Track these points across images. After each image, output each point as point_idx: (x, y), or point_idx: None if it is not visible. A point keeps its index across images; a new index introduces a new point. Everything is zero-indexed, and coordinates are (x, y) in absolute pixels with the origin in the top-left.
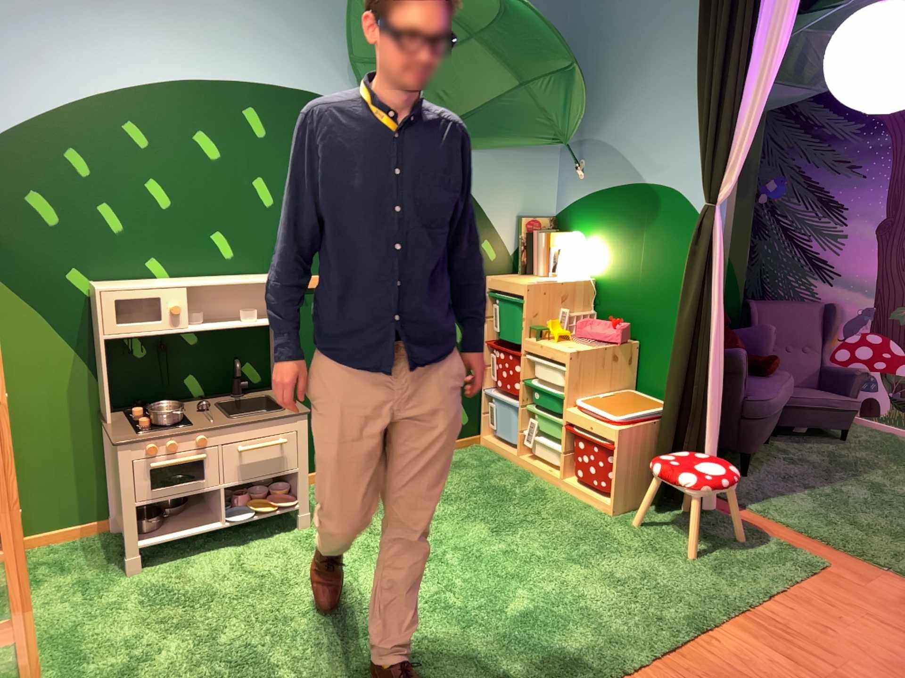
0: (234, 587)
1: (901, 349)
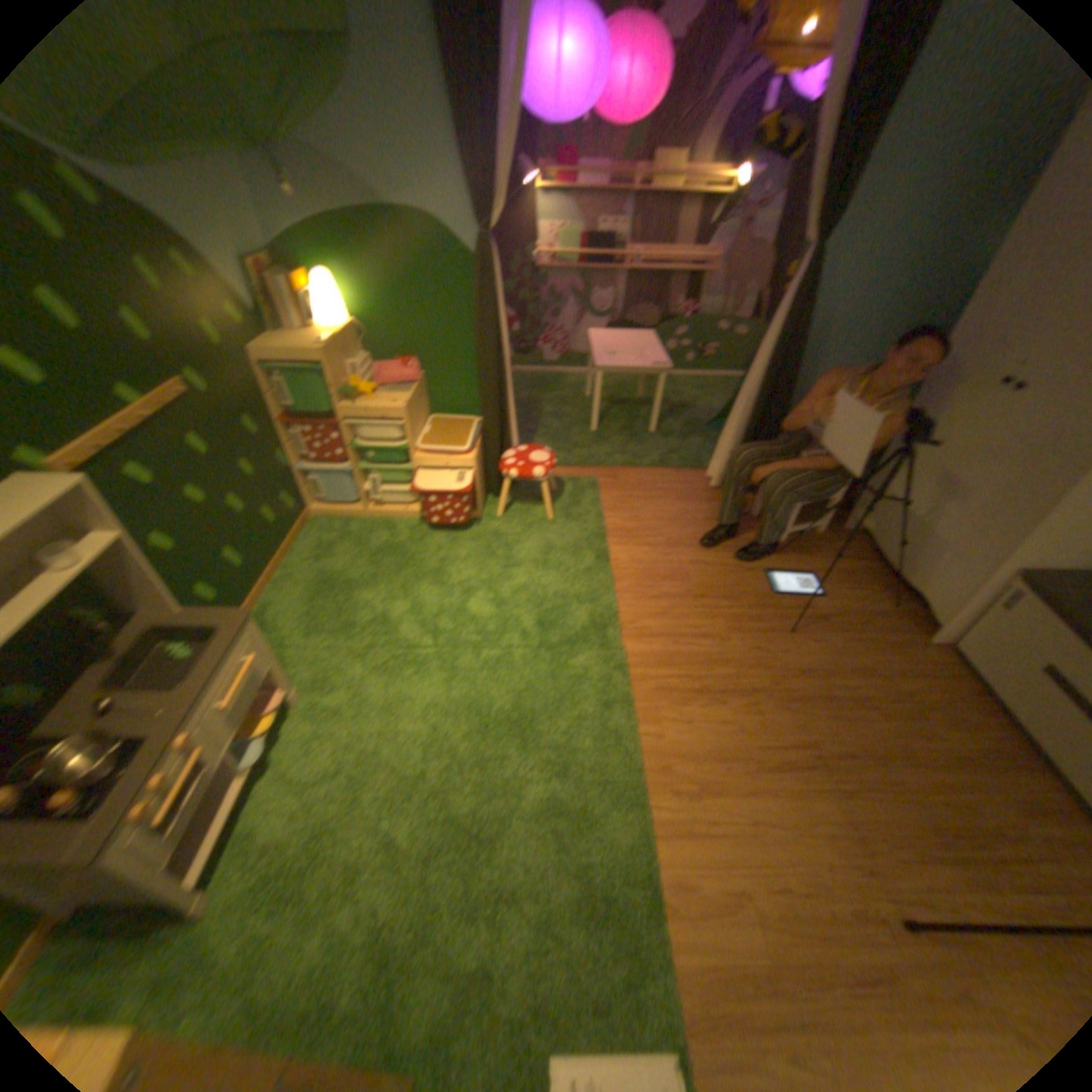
0: (329, 802)
1: (515, 312)
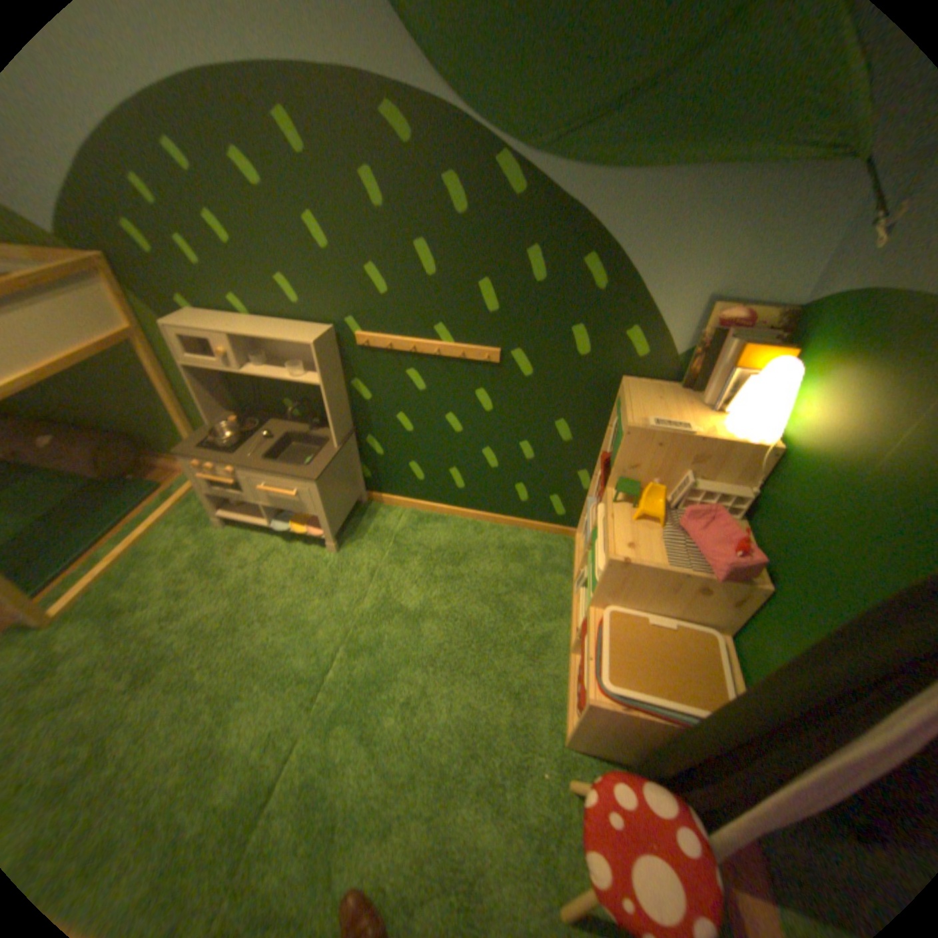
0: (238, 580)
1: None
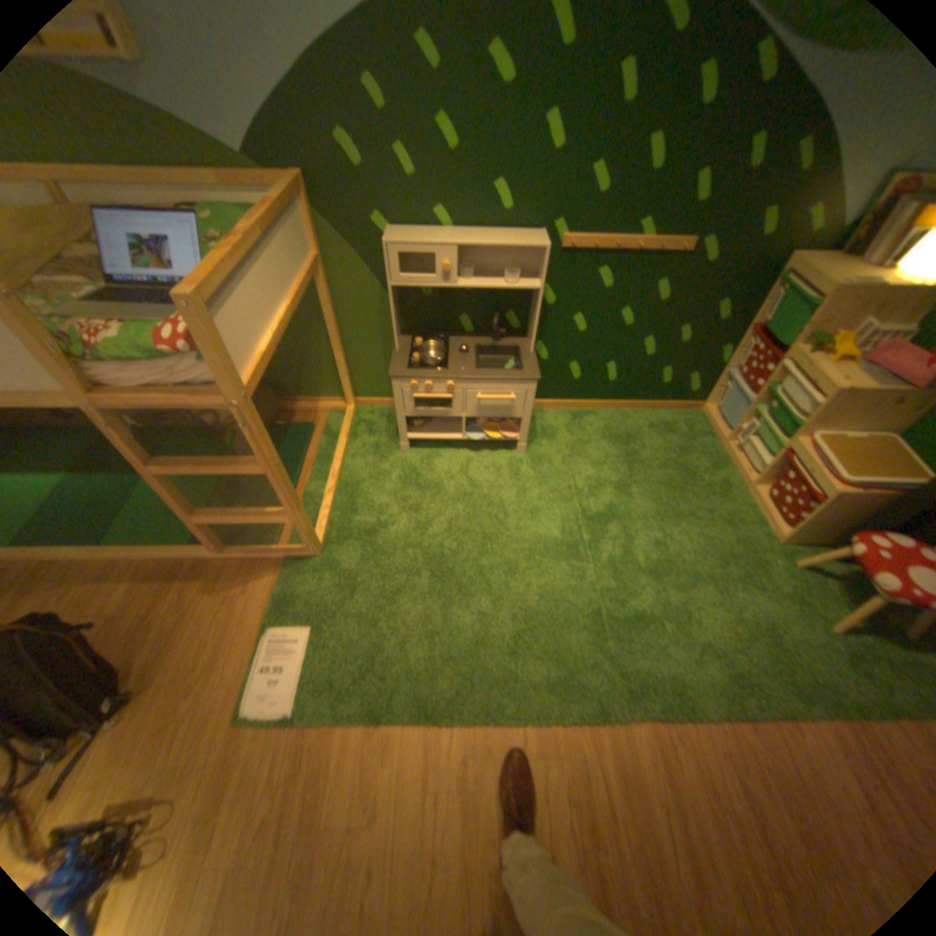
0: (455, 489)
1: None
